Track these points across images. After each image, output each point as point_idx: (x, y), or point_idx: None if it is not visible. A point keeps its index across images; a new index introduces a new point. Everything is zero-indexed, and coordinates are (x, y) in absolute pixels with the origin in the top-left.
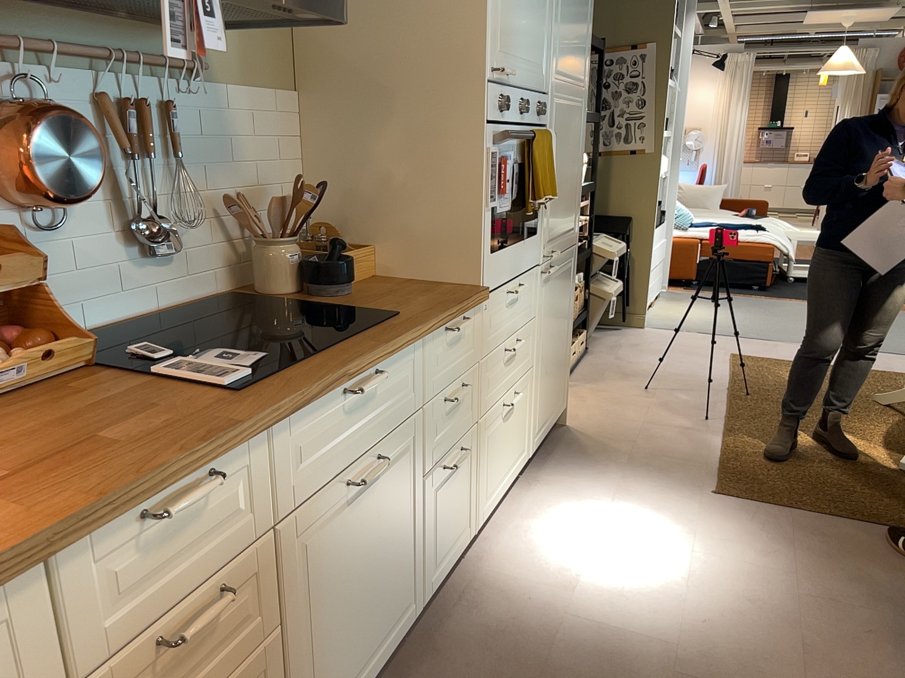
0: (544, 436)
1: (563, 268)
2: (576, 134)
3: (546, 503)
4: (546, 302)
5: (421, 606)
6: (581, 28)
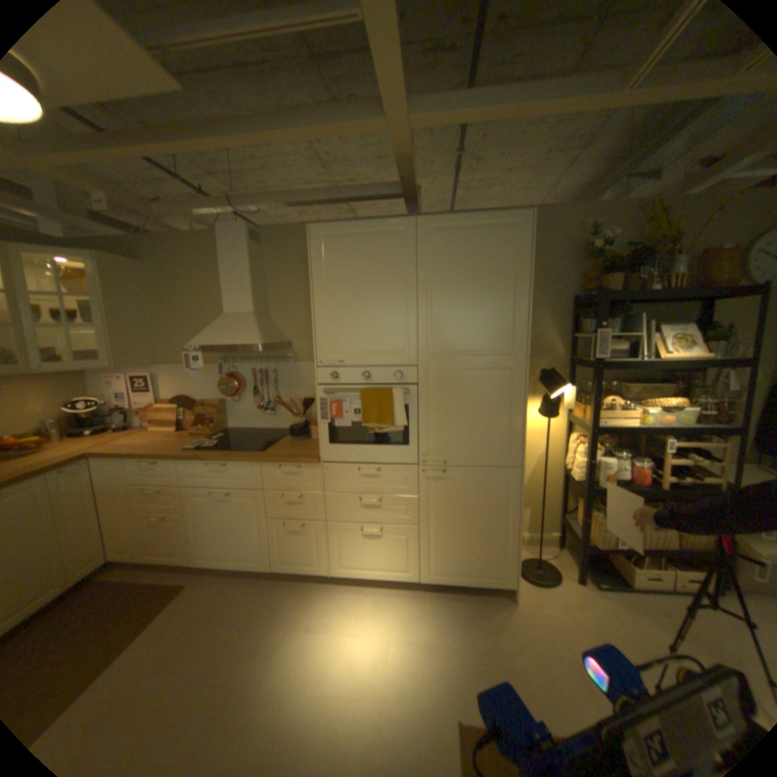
0: (454, 585)
1: (481, 478)
2: (496, 386)
3: (393, 610)
4: (438, 492)
5: (270, 572)
6: (493, 313)
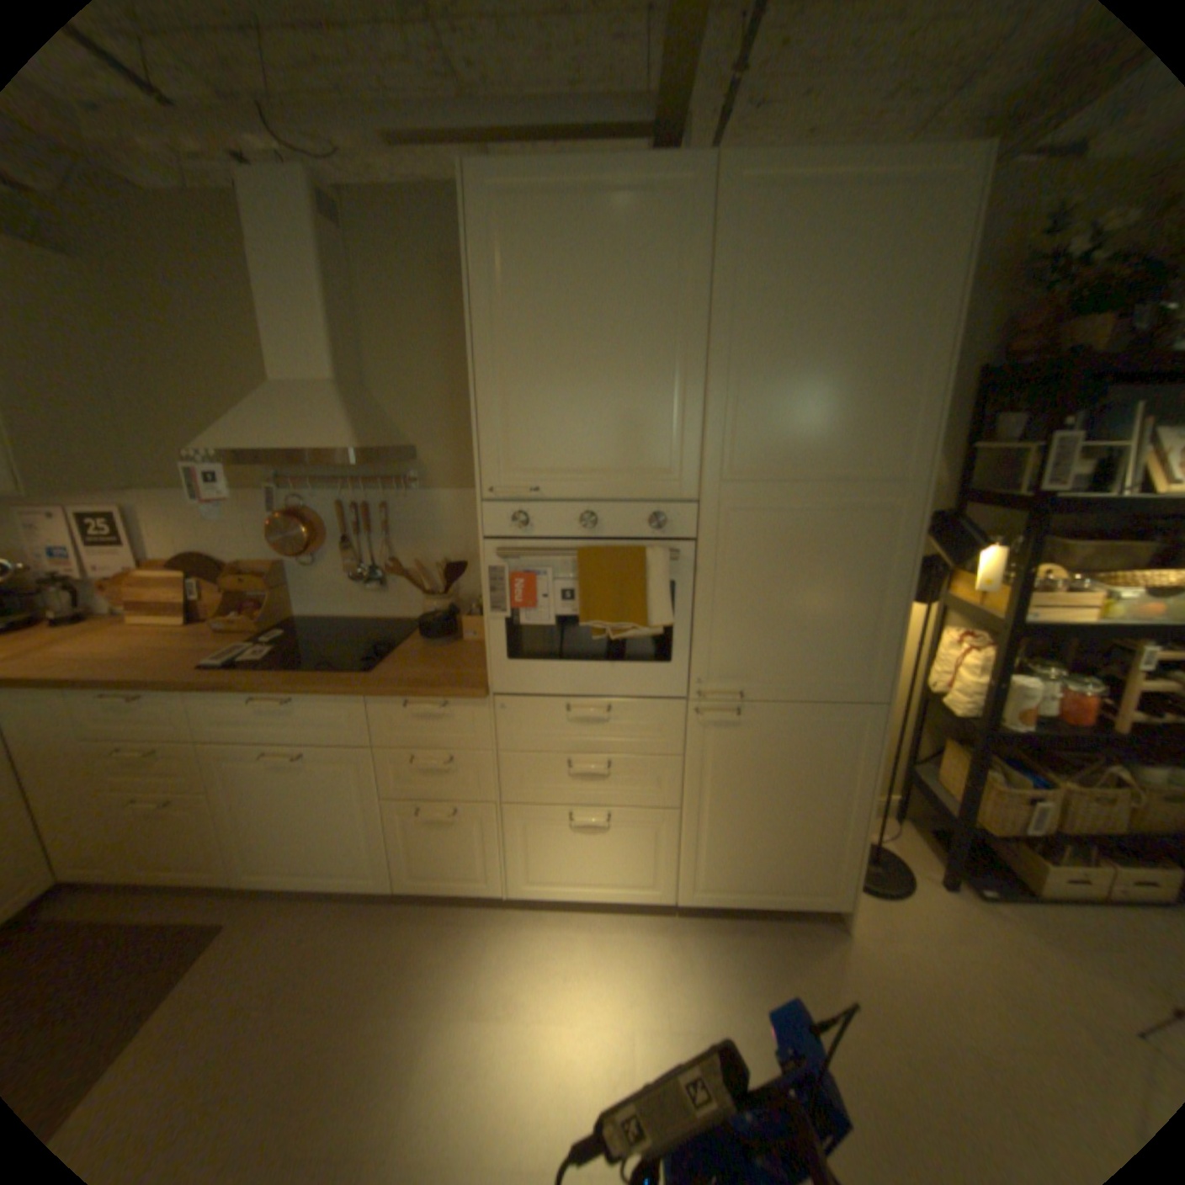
0: (741, 908)
1: (811, 723)
2: (861, 545)
3: (631, 959)
4: (723, 750)
5: (392, 894)
6: (872, 388)
